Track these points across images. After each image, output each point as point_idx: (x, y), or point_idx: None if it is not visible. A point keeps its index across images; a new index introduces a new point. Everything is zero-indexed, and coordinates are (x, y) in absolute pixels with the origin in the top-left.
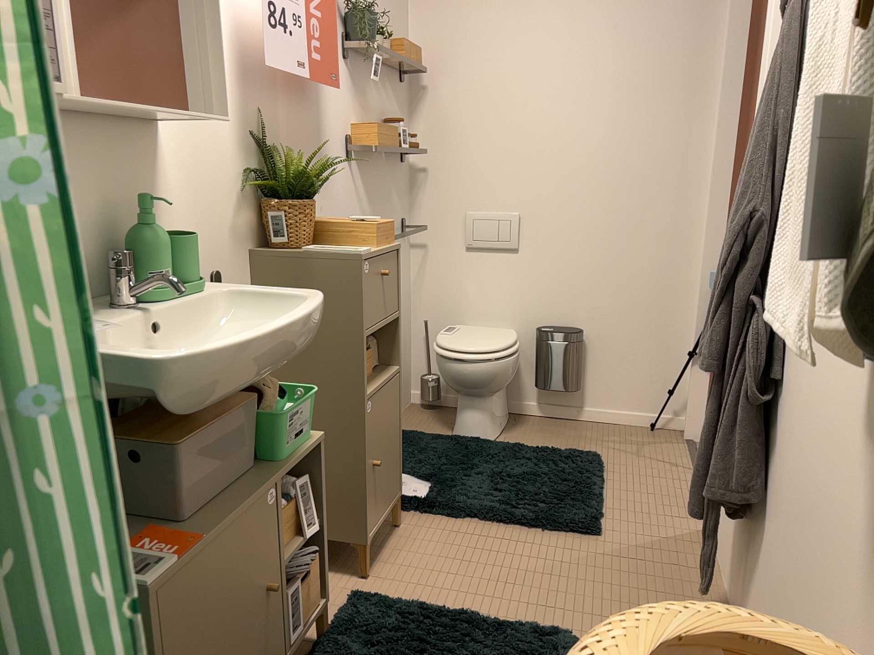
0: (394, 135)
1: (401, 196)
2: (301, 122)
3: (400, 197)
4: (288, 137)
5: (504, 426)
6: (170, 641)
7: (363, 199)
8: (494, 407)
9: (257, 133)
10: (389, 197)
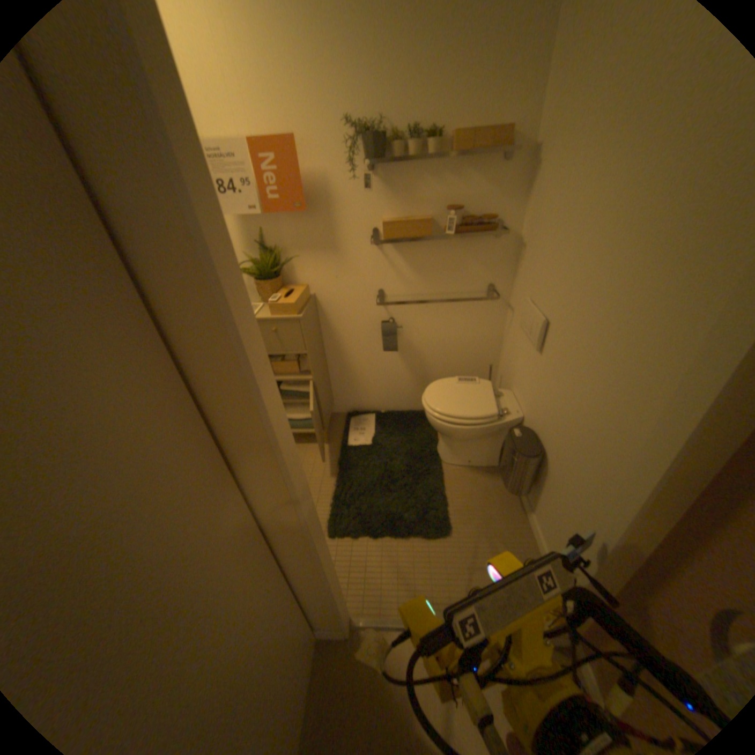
0: (420, 226)
1: (490, 266)
2: (306, 228)
3: (485, 266)
4: (290, 239)
5: (473, 465)
6: None
7: (400, 271)
8: (457, 447)
9: (258, 241)
10: (457, 267)
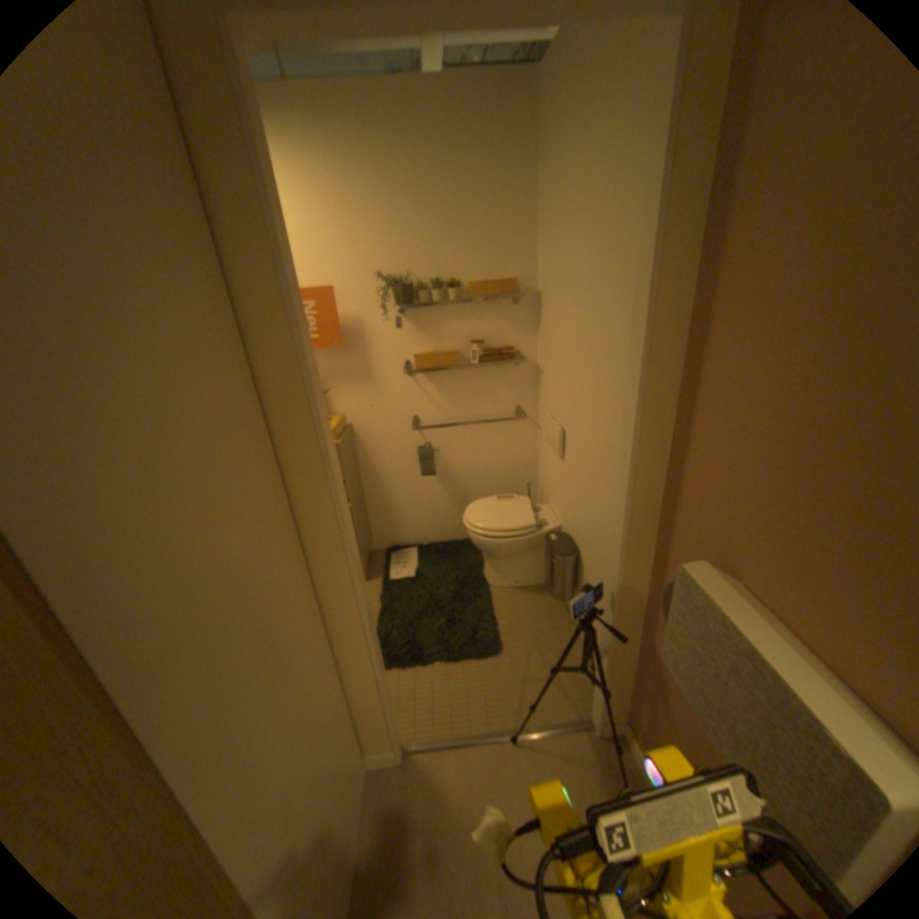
0: (448, 357)
1: (514, 390)
2: (342, 362)
3: (510, 391)
4: (327, 373)
5: (520, 586)
6: None
7: (433, 398)
8: (502, 567)
9: None
10: (485, 393)
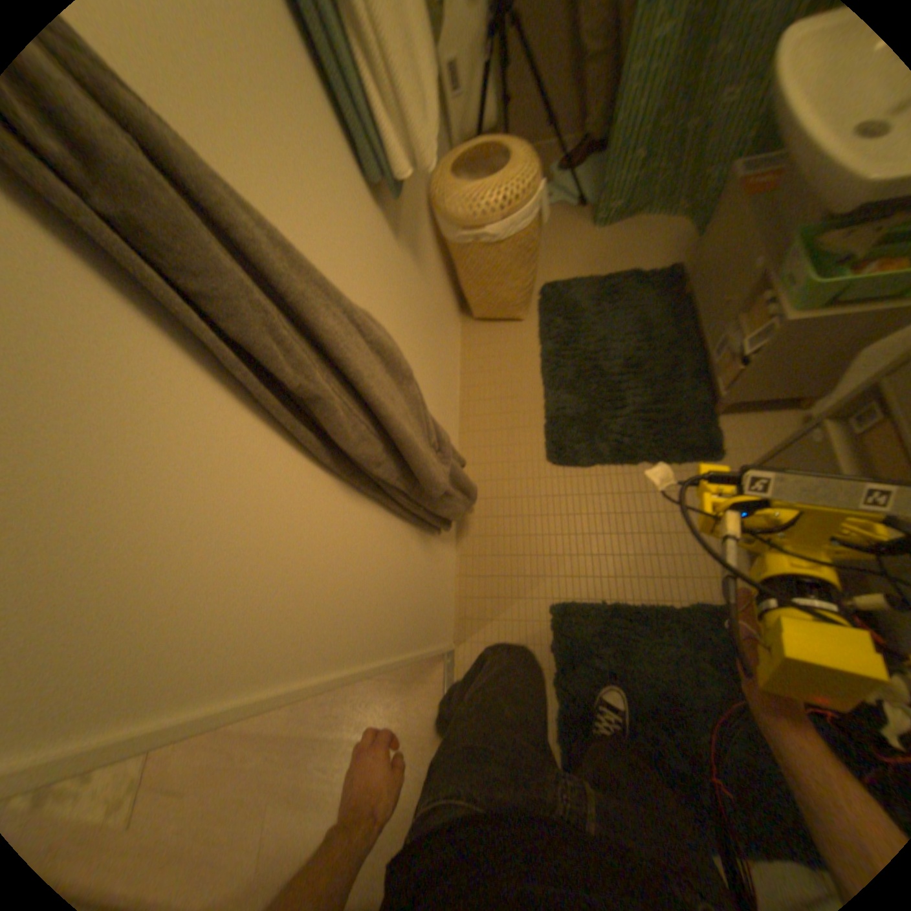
0: None
1: None
2: None
3: None
4: None
5: None
6: (723, 206)
7: None
8: None
9: None
10: None
